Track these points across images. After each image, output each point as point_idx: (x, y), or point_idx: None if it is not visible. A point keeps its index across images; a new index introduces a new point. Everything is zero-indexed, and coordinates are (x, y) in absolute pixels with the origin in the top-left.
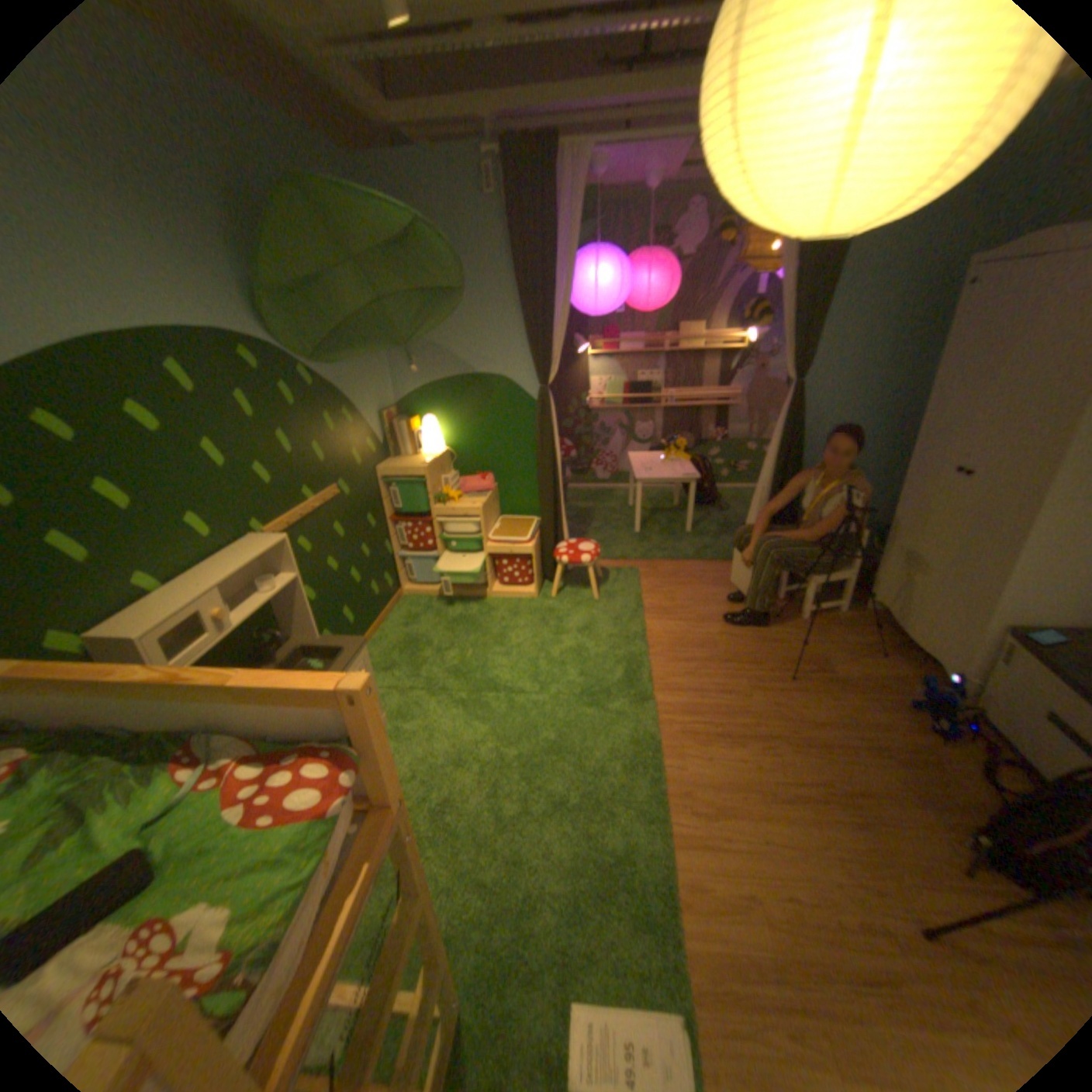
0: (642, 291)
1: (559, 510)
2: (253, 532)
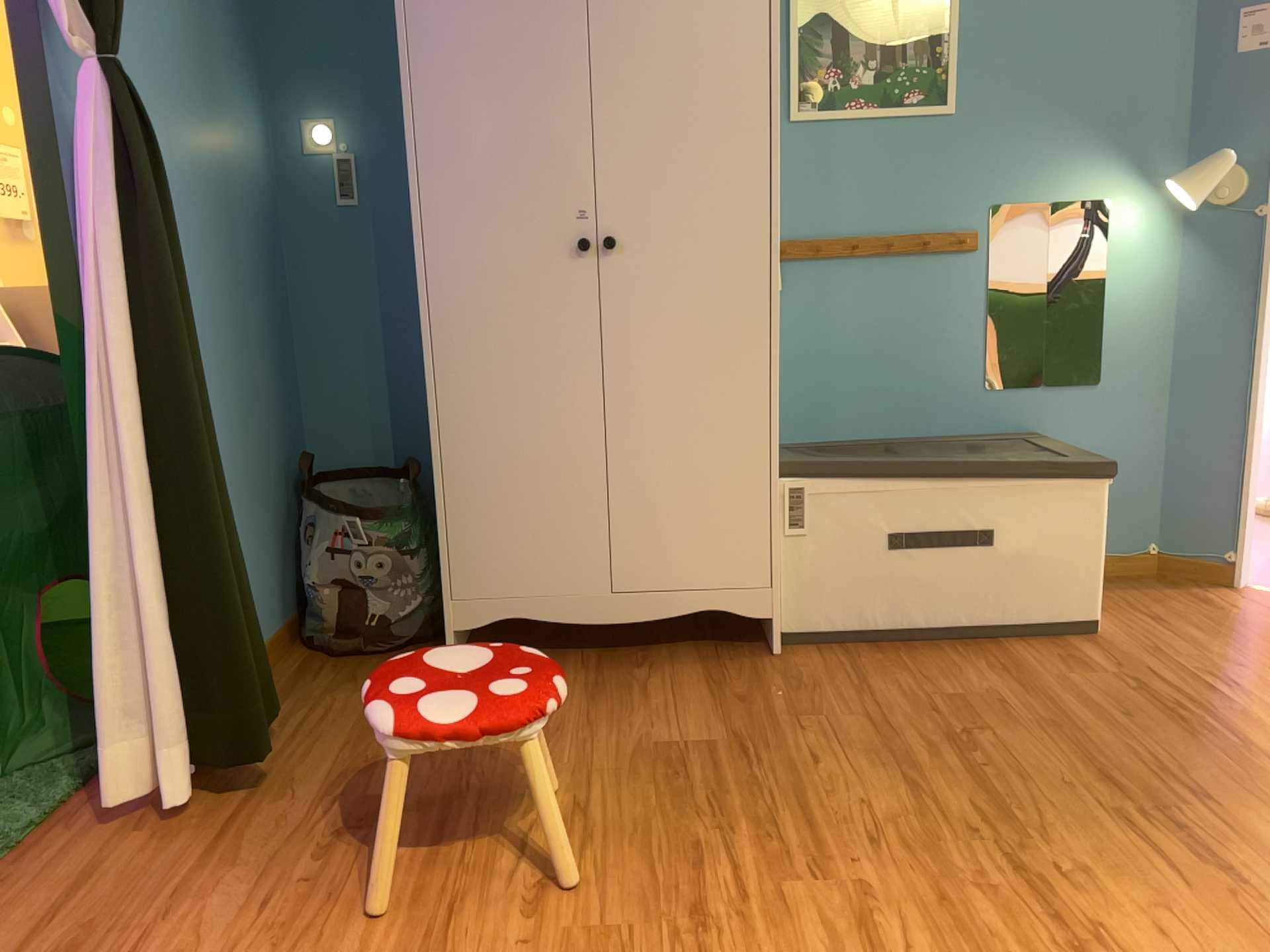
0: None
1: None
2: None
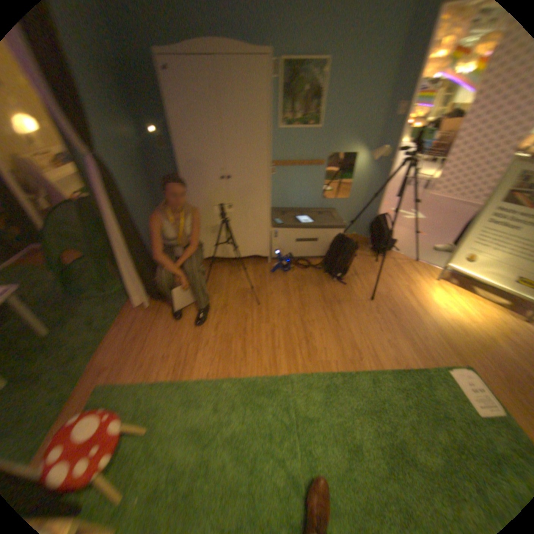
0: None
1: None
2: None
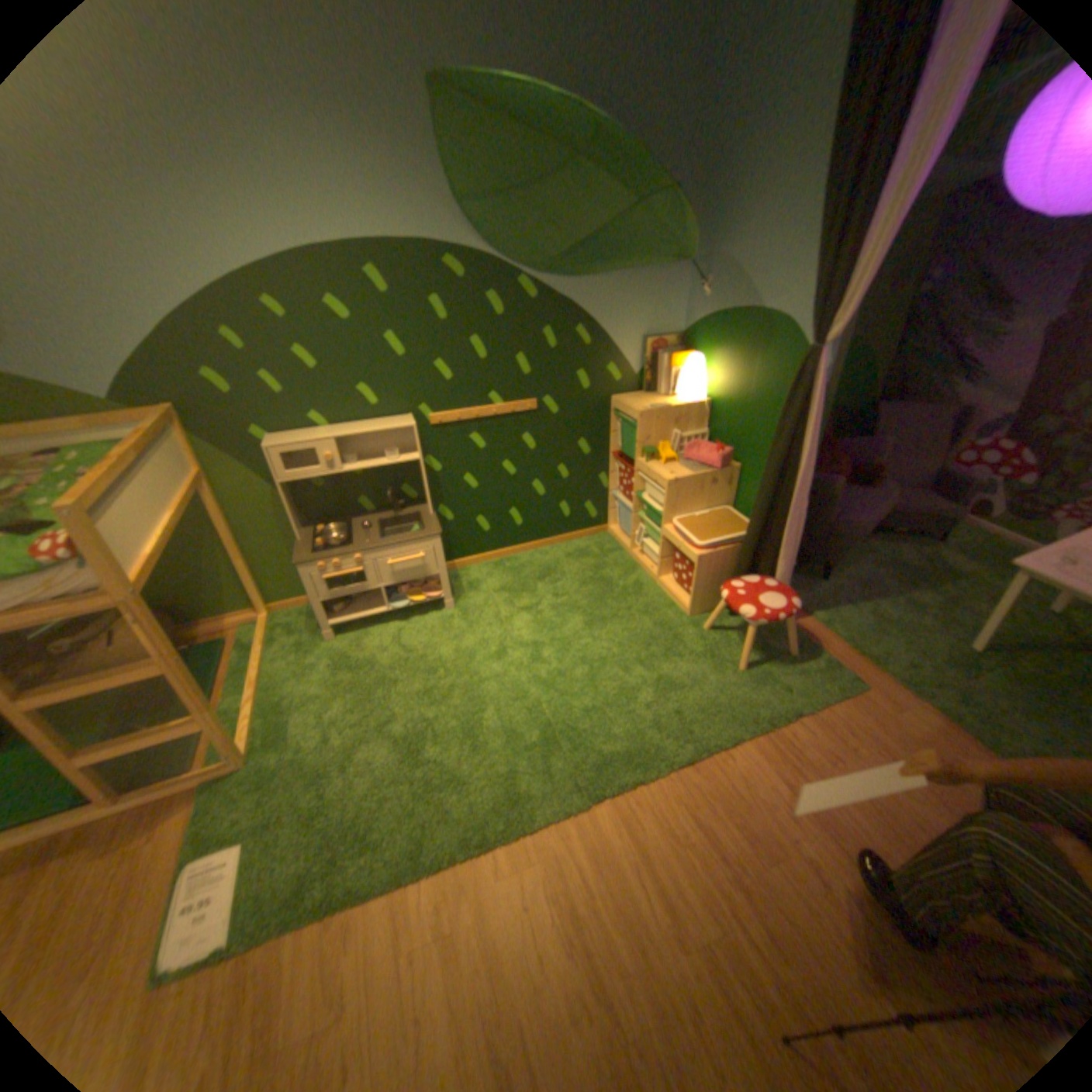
0: None
1: (779, 534)
2: (420, 414)
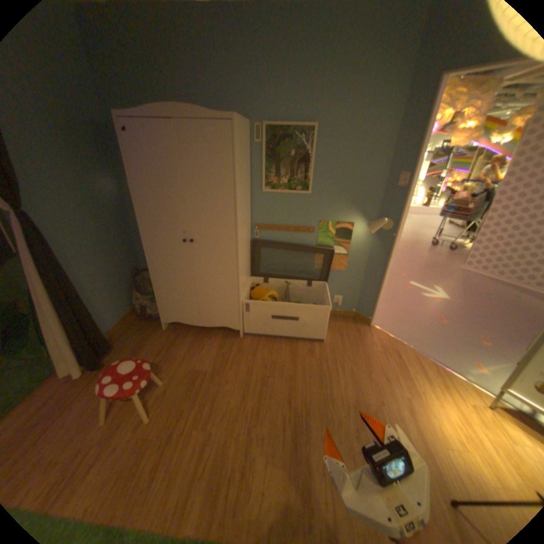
0: None
1: None
2: None
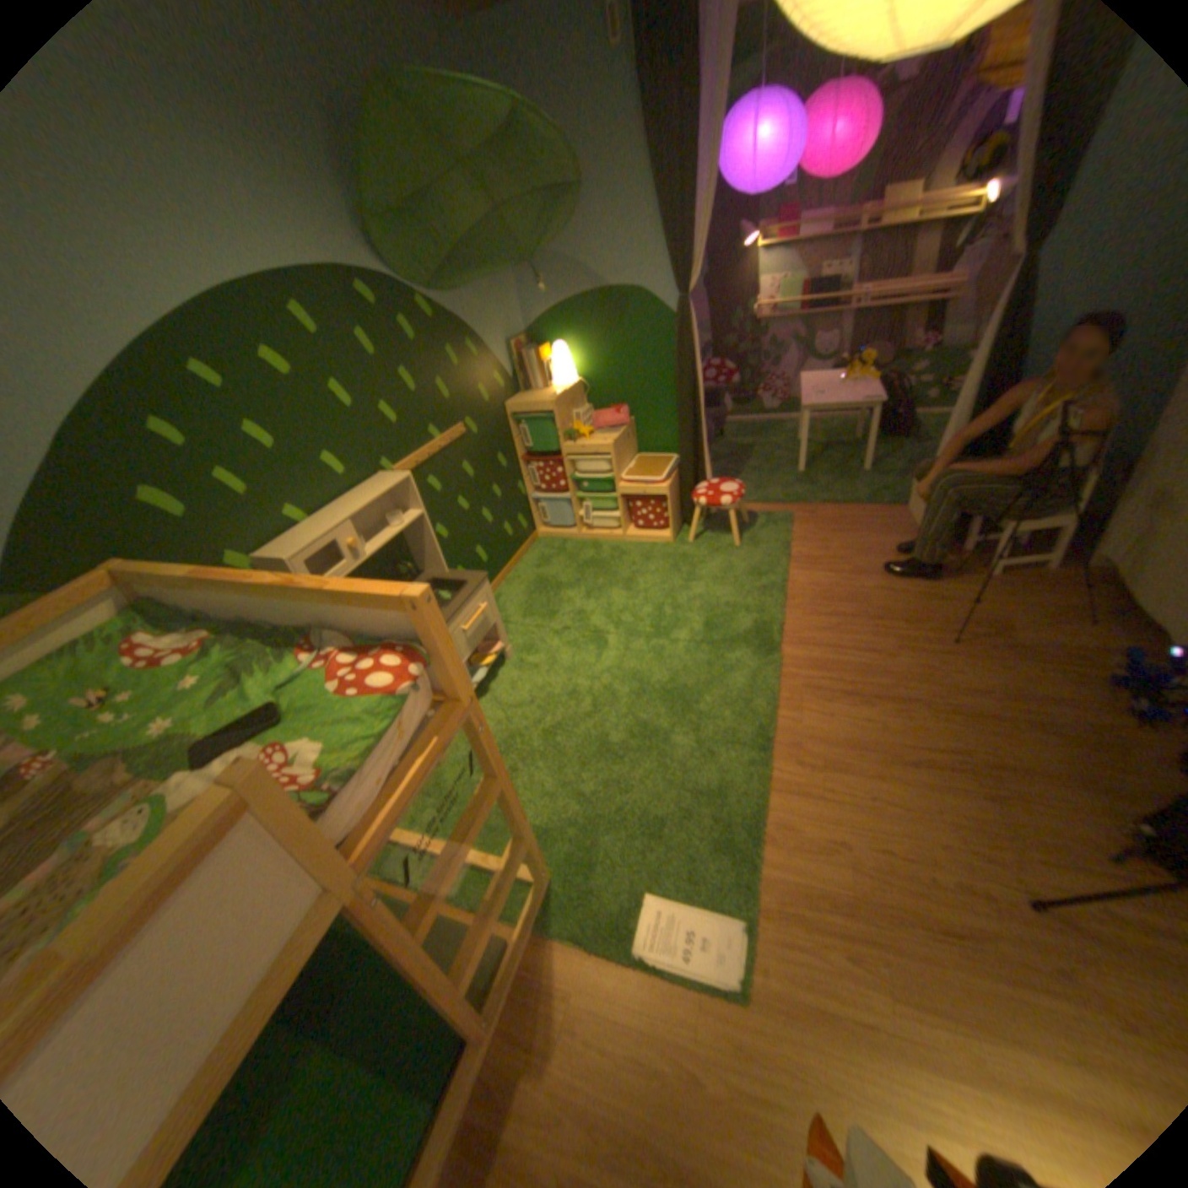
0: (823, 148)
1: (700, 445)
2: (383, 470)
